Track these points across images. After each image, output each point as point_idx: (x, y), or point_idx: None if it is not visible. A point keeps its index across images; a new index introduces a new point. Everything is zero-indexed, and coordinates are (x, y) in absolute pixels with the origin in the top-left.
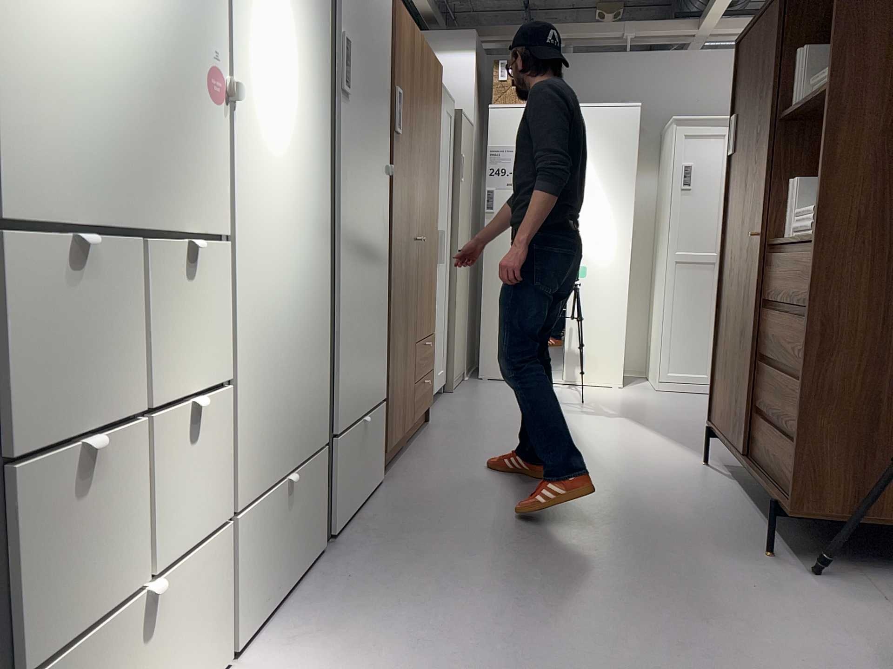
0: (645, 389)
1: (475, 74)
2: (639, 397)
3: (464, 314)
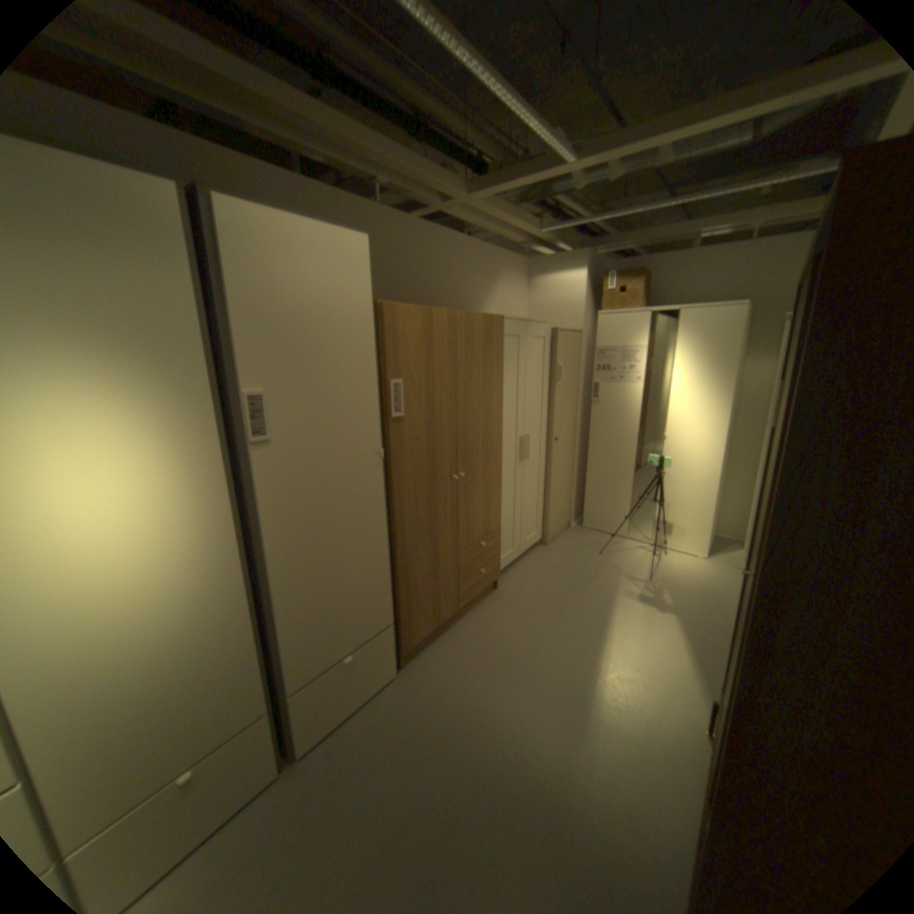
0: (731, 565)
1: (587, 287)
2: (715, 578)
3: (567, 482)
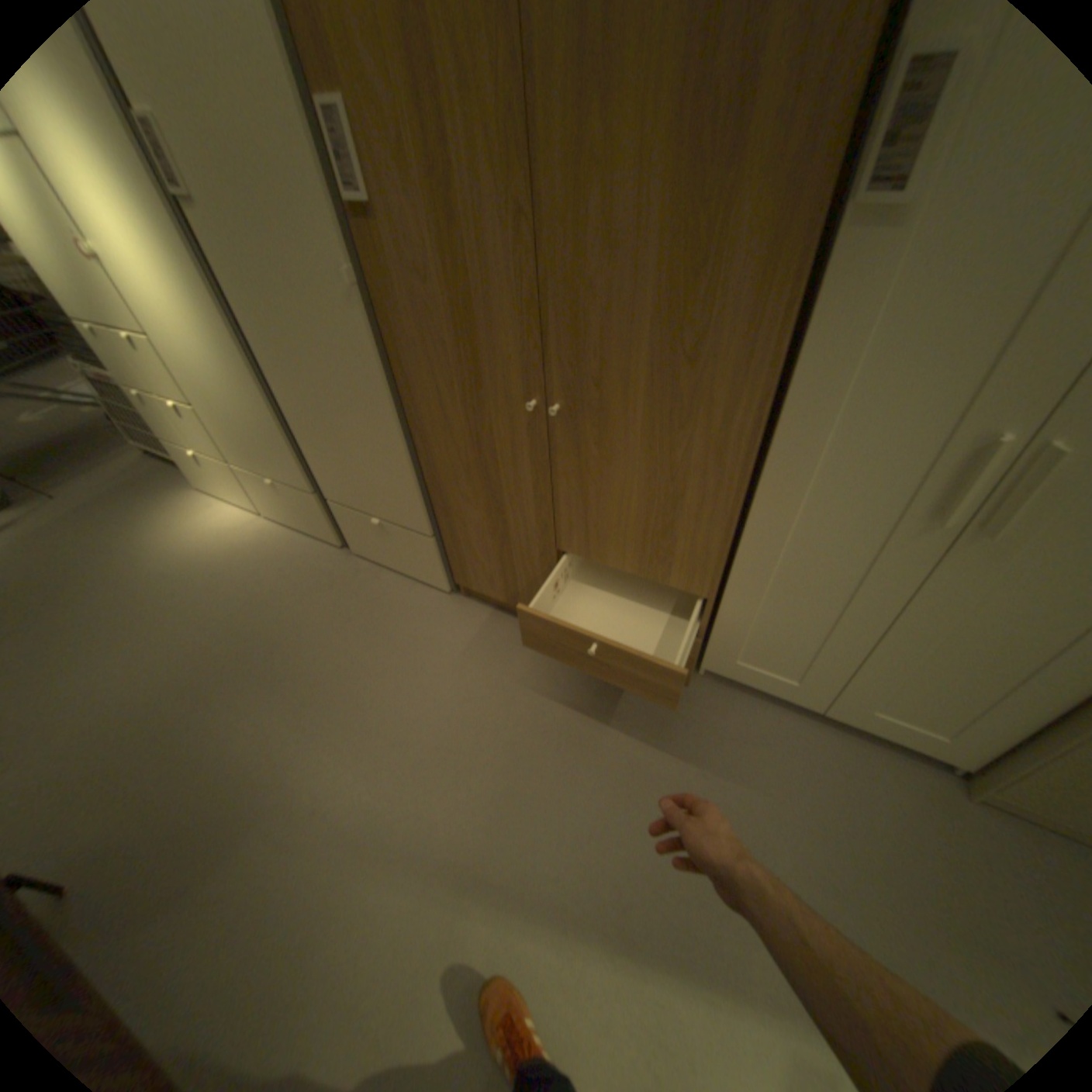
0: None
1: None
2: None
3: None
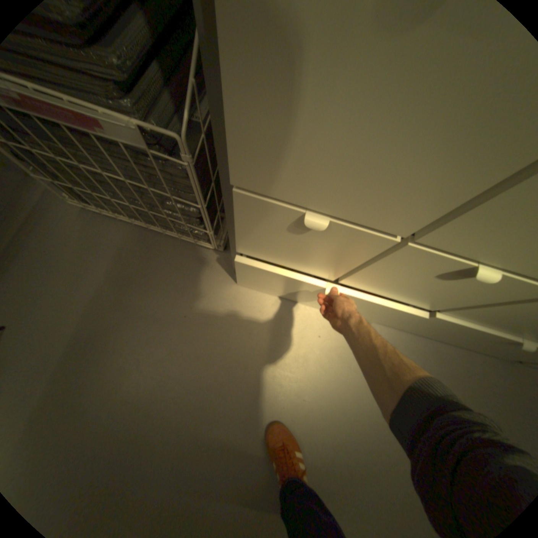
0: None
1: None
2: None
3: None
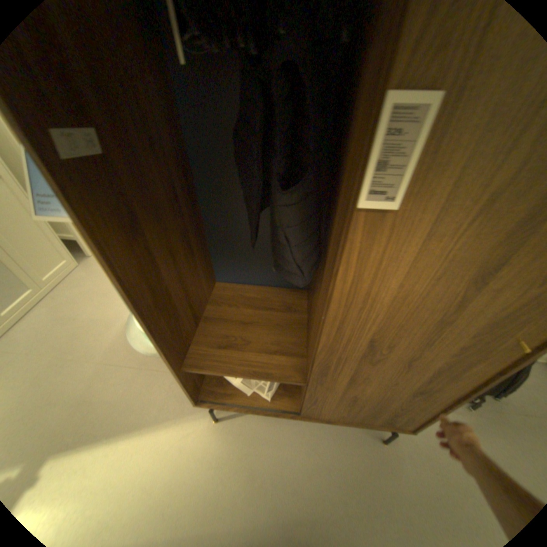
0: None
1: None
2: None
3: None
